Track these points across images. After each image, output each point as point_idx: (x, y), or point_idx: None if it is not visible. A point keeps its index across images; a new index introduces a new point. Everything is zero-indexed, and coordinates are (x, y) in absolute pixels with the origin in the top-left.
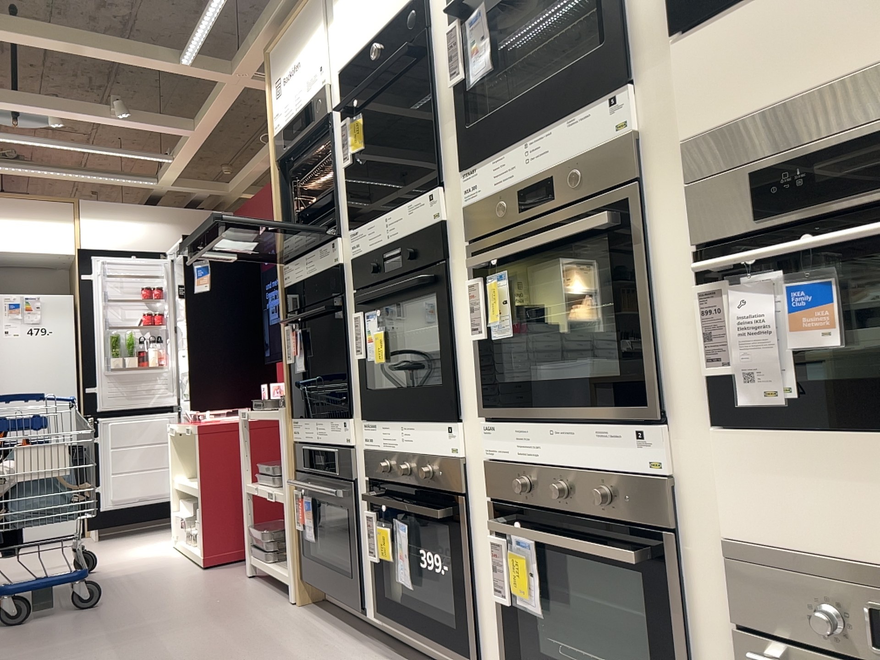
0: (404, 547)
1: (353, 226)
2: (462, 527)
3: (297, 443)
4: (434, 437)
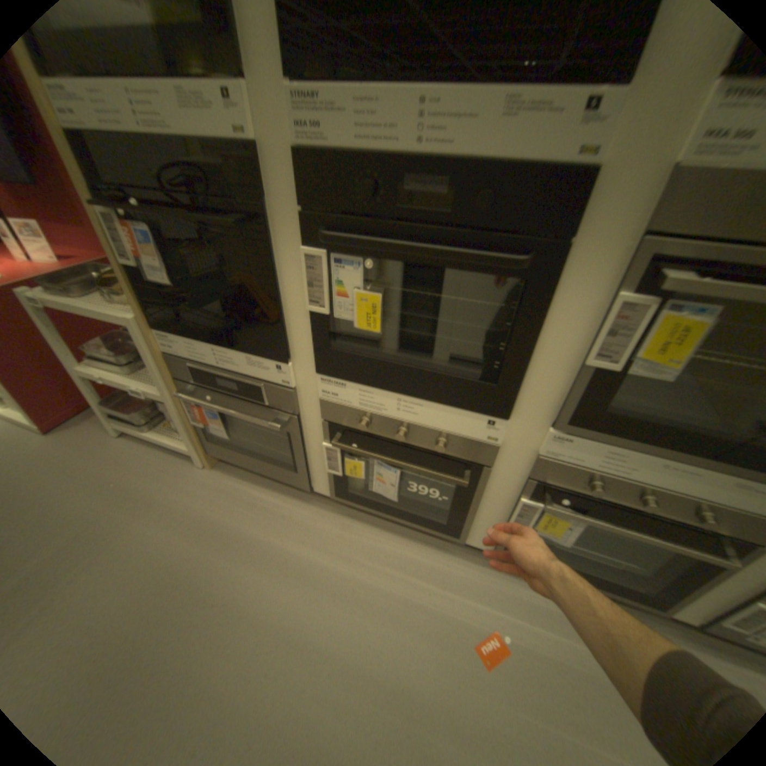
0: (390, 479)
1: (295, 72)
2: (482, 485)
3: (169, 353)
4: (459, 421)
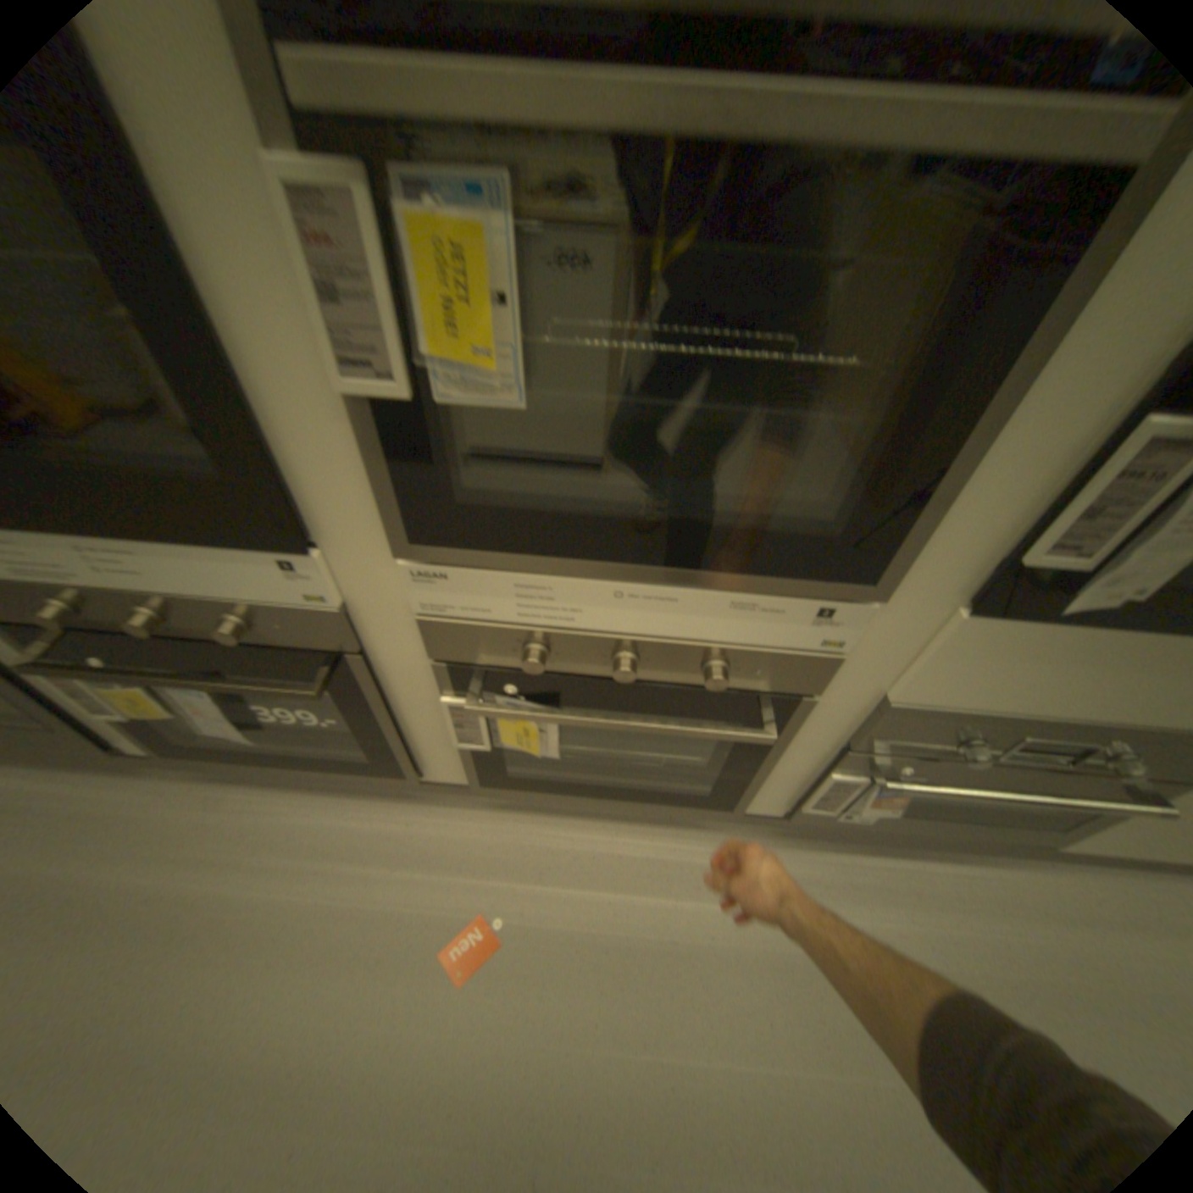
0: (204, 710)
1: None
2: (363, 687)
3: None
4: (223, 571)
